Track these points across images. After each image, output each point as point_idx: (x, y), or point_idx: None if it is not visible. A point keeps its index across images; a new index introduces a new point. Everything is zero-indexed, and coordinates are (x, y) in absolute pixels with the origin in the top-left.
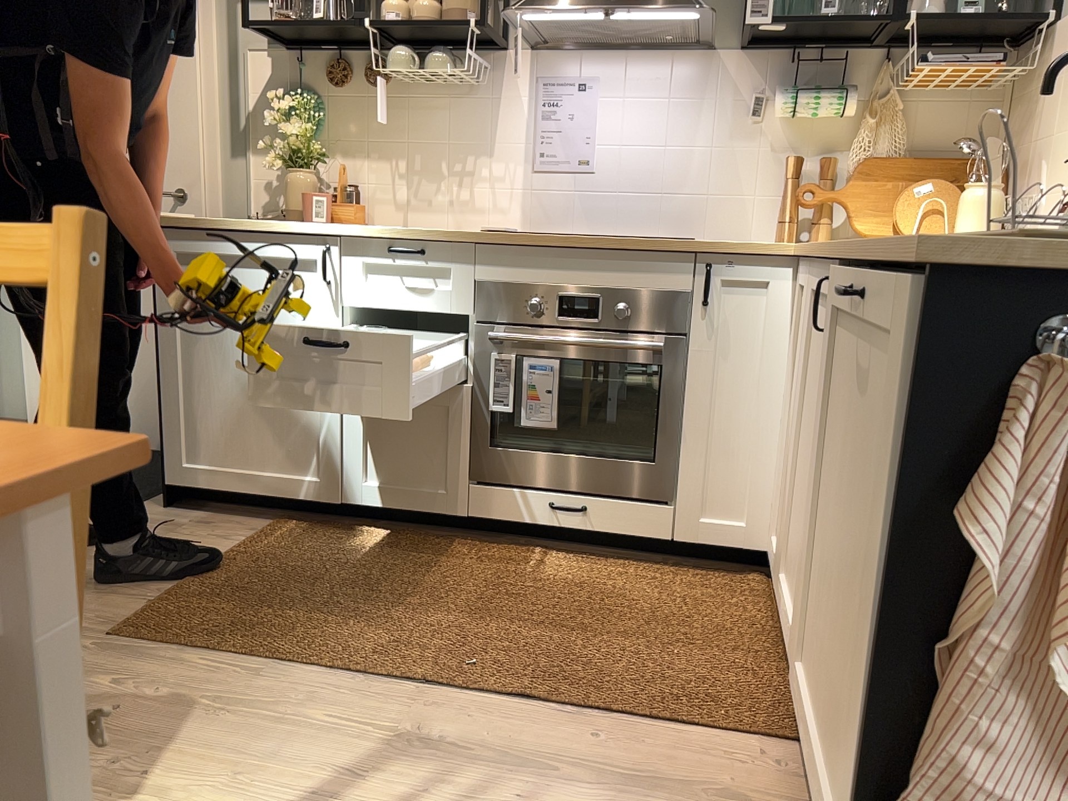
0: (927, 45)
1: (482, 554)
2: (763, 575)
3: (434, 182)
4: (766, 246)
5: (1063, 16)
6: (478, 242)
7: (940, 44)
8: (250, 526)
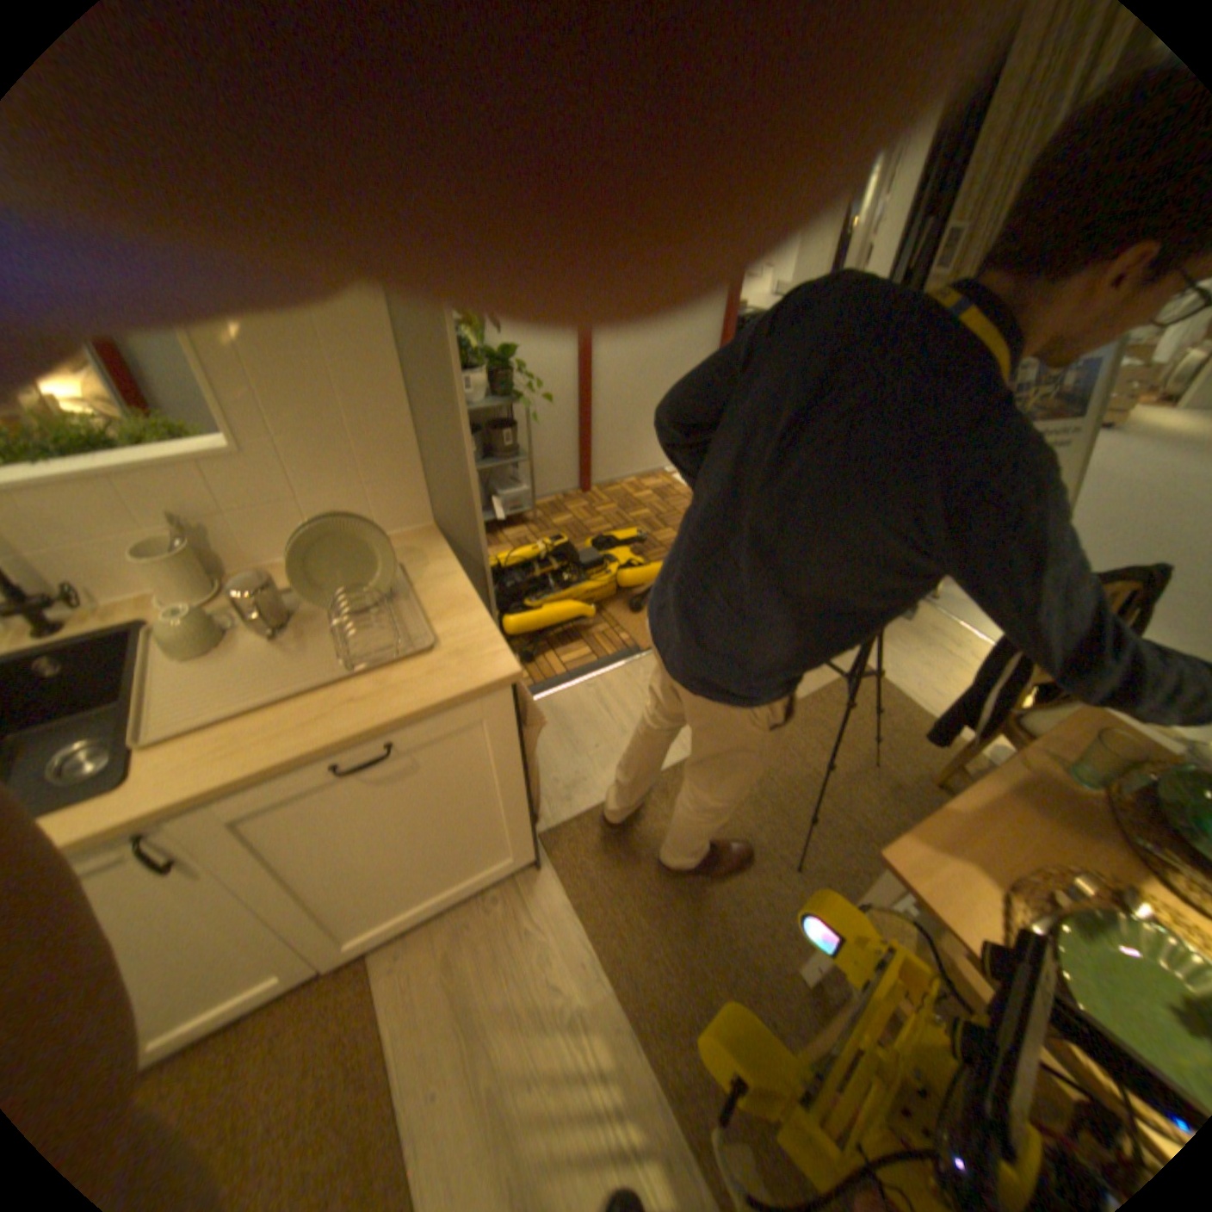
0: None
1: None
2: None
3: None
4: None
5: None
6: None
7: None
8: None
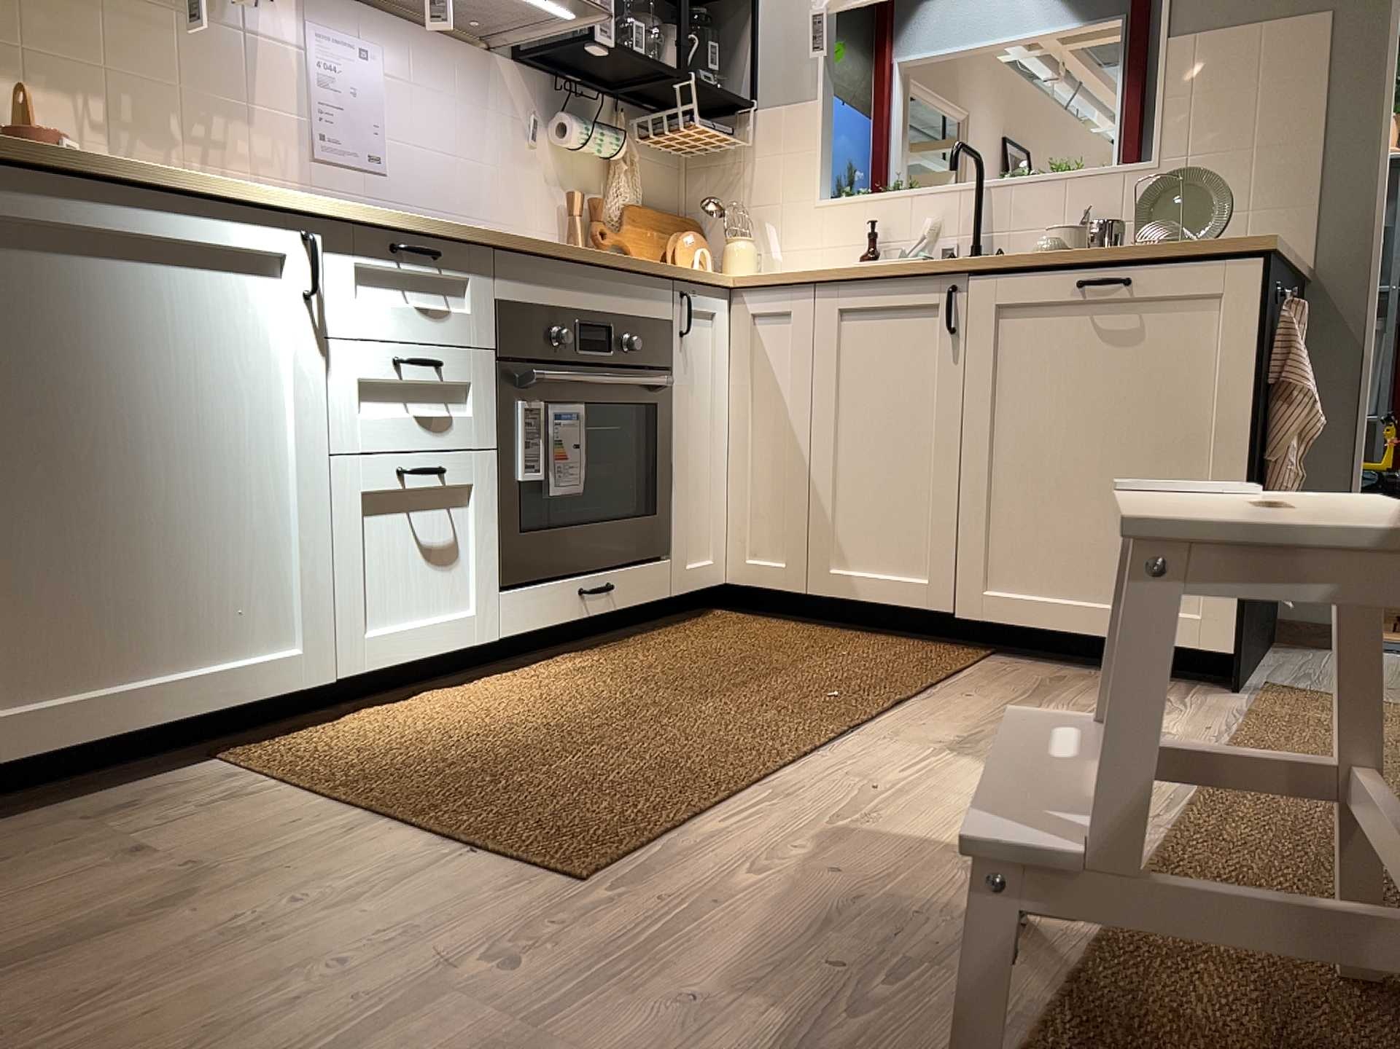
0: (645, 104)
1: (533, 677)
2: (707, 611)
3: (167, 155)
4: (715, 273)
5: (762, 107)
6: (502, 248)
7: (653, 106)
8: (226, 769)
